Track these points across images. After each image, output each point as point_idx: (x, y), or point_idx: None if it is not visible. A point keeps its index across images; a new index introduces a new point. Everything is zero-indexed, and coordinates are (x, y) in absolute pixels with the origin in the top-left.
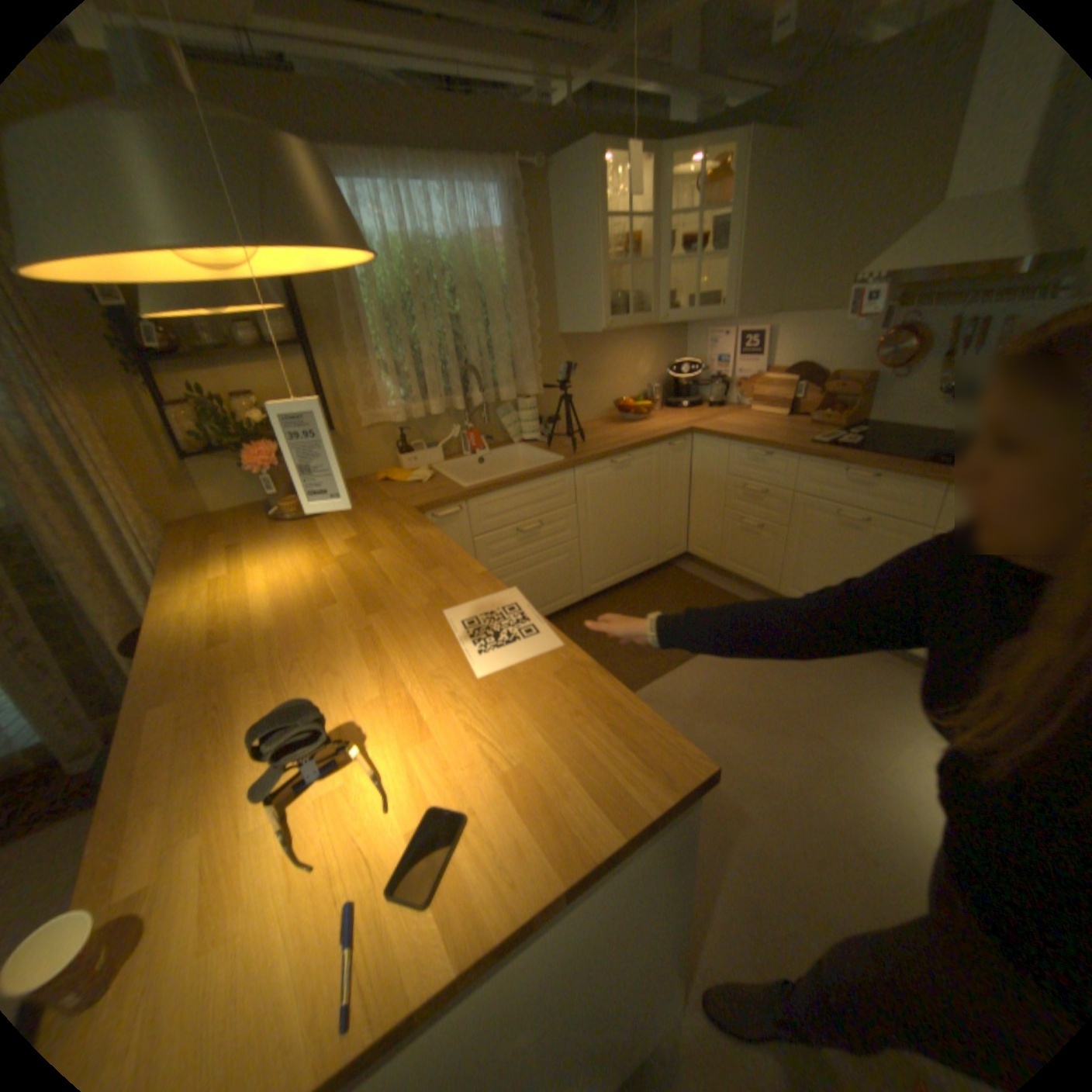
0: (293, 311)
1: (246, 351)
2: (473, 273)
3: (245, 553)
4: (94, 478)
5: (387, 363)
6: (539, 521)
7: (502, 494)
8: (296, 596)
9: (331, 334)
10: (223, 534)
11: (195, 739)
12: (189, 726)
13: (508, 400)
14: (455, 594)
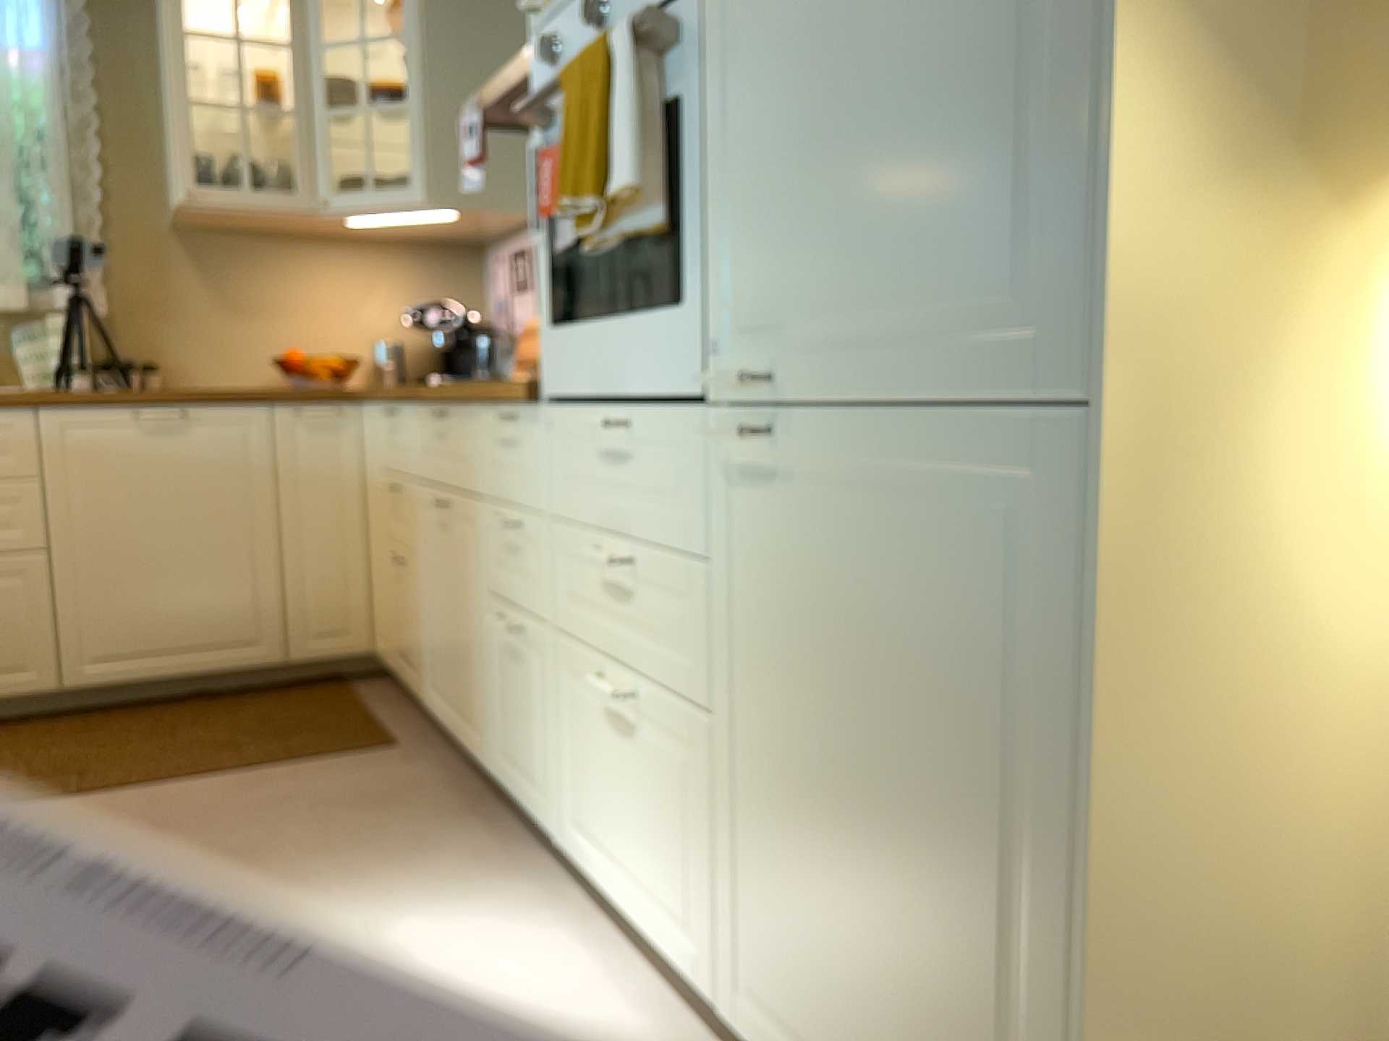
0: None
1: None
2: None
3: None
4: None
5: None
6: None
7: None
8: None
9: None
10: None
11: None
12: None
13: (36, 314)
14: None
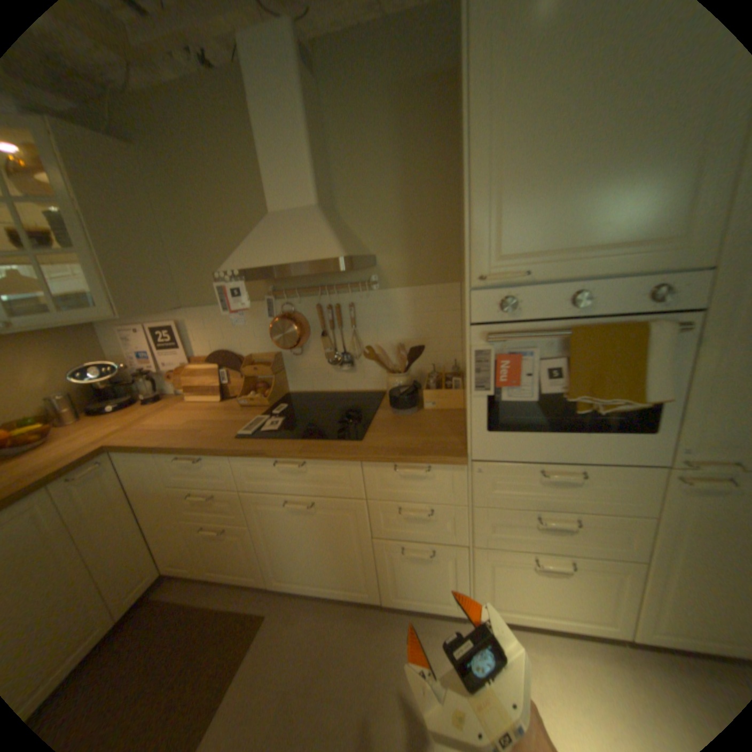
0: None
1: None
2: None
3: None
4: None
5: None
6: None
7: None
8: None
9: None
10: None
11: None
12: None
13: None
14: None
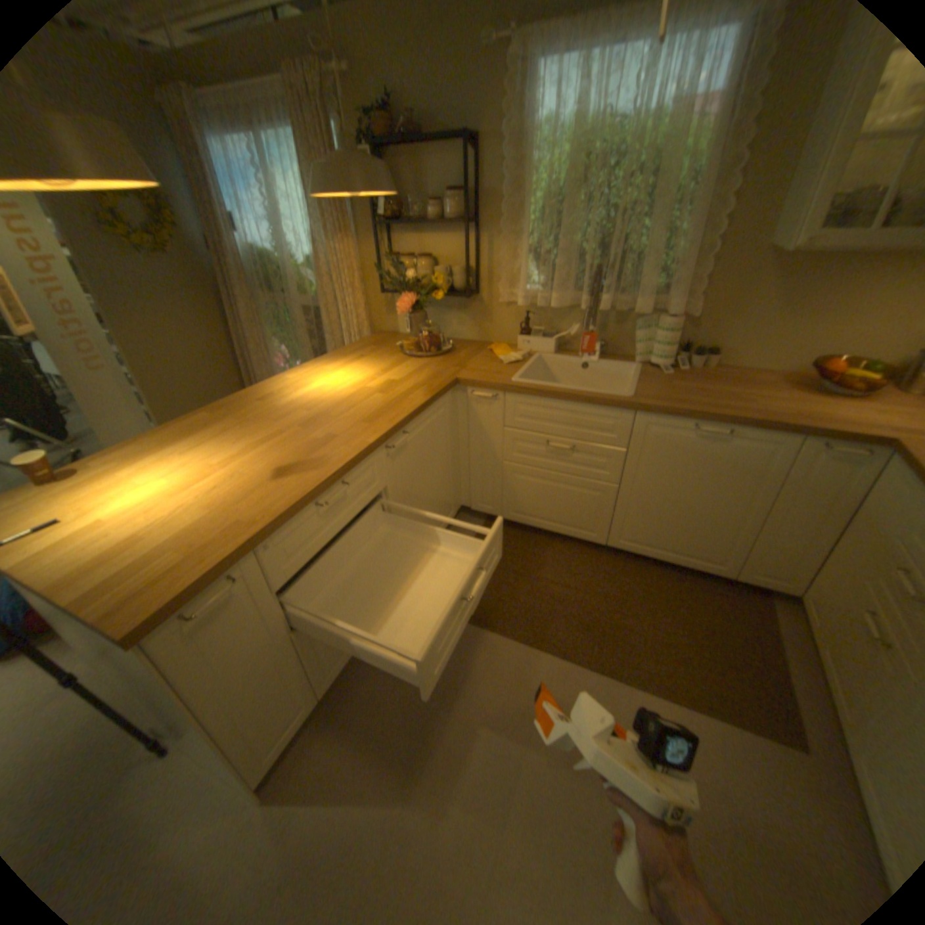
0: (477, 190)
1: (428, 221)
2: (660, 151)
3: (360, 361)
4: (344, 289)
5: (529, 246)
6: (575, 443)
7: (540, 400)
8: (316, 396)
9: (500, 212)
10: (379, 345)
11: (184, 431)
12: (194, 425)
13: (656, 310)
14: (336, 443)
